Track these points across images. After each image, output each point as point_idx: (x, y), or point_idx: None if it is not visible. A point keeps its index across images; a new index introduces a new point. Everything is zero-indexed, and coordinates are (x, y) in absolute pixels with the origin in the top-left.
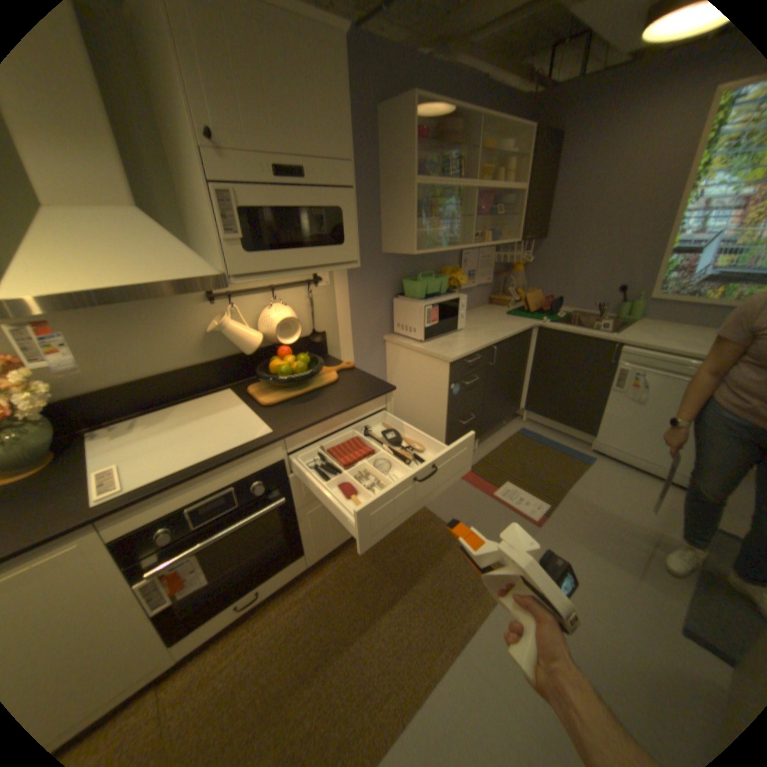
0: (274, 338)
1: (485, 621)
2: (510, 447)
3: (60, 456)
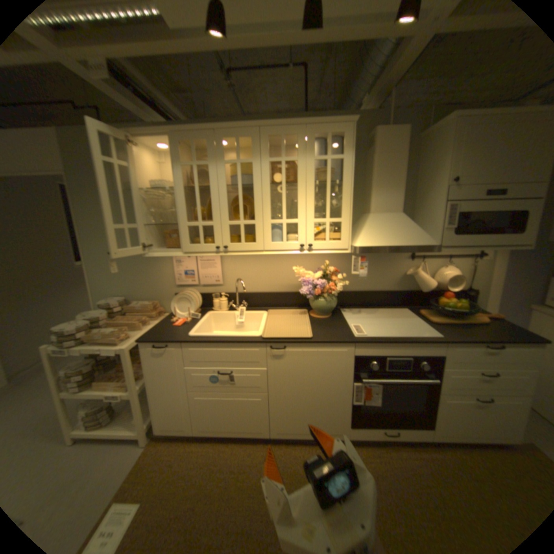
0: (444, 285)
1: None
2: None
3: (332, 314)
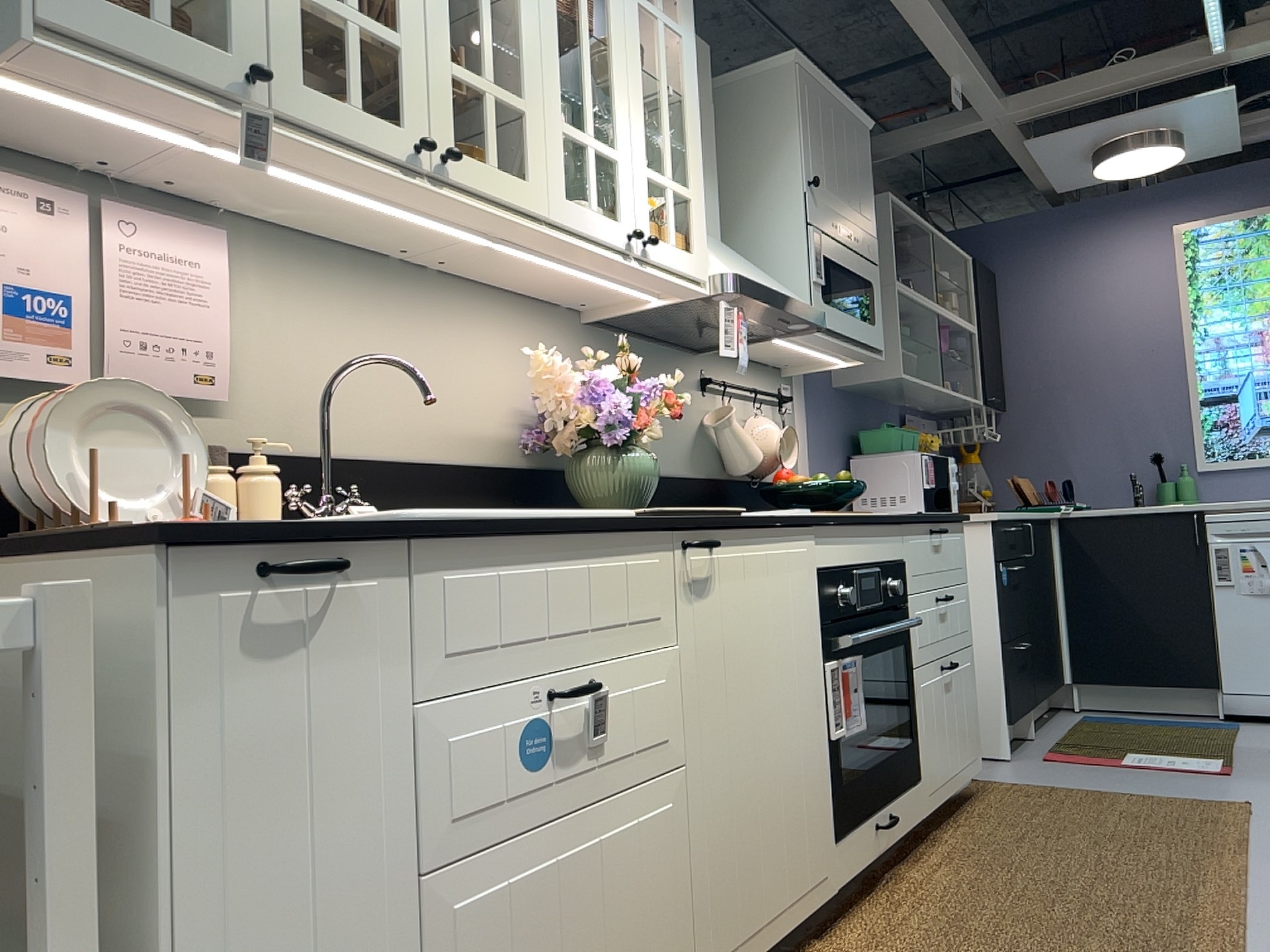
0: (768, 459)
1: (1250, 832)
2: (1089, 729)
3: None
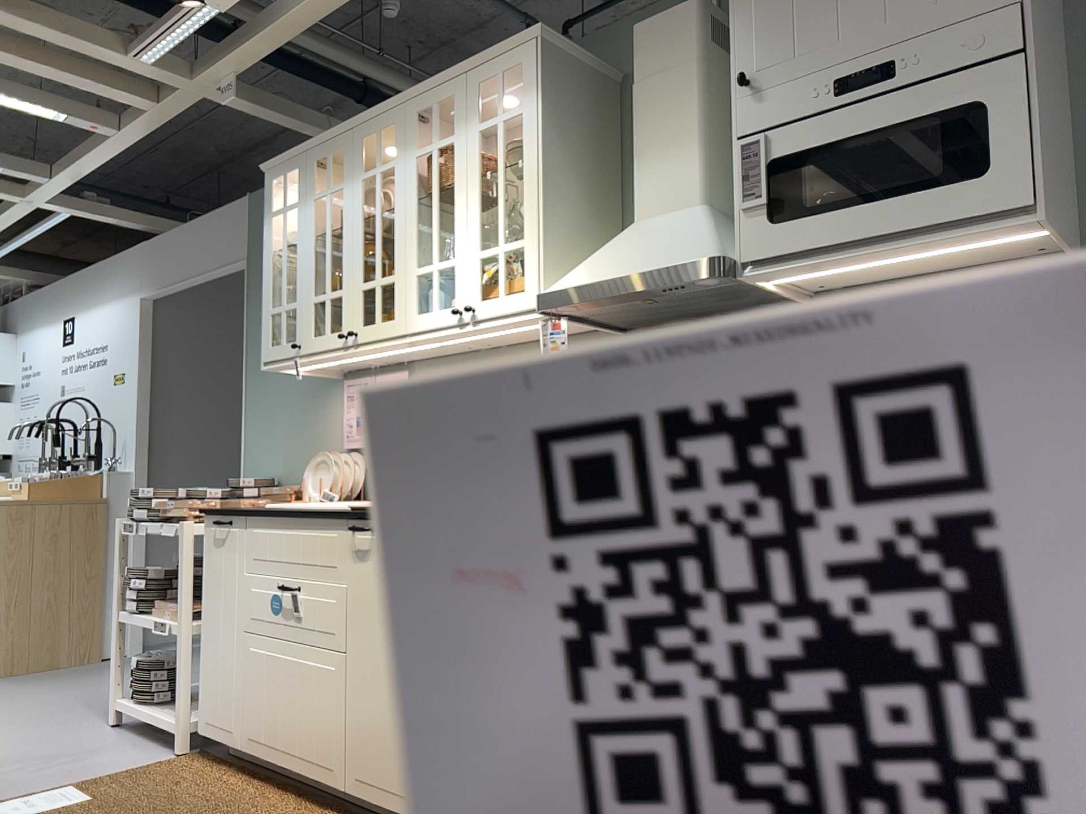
0: None
1: None
2: None
3: None
